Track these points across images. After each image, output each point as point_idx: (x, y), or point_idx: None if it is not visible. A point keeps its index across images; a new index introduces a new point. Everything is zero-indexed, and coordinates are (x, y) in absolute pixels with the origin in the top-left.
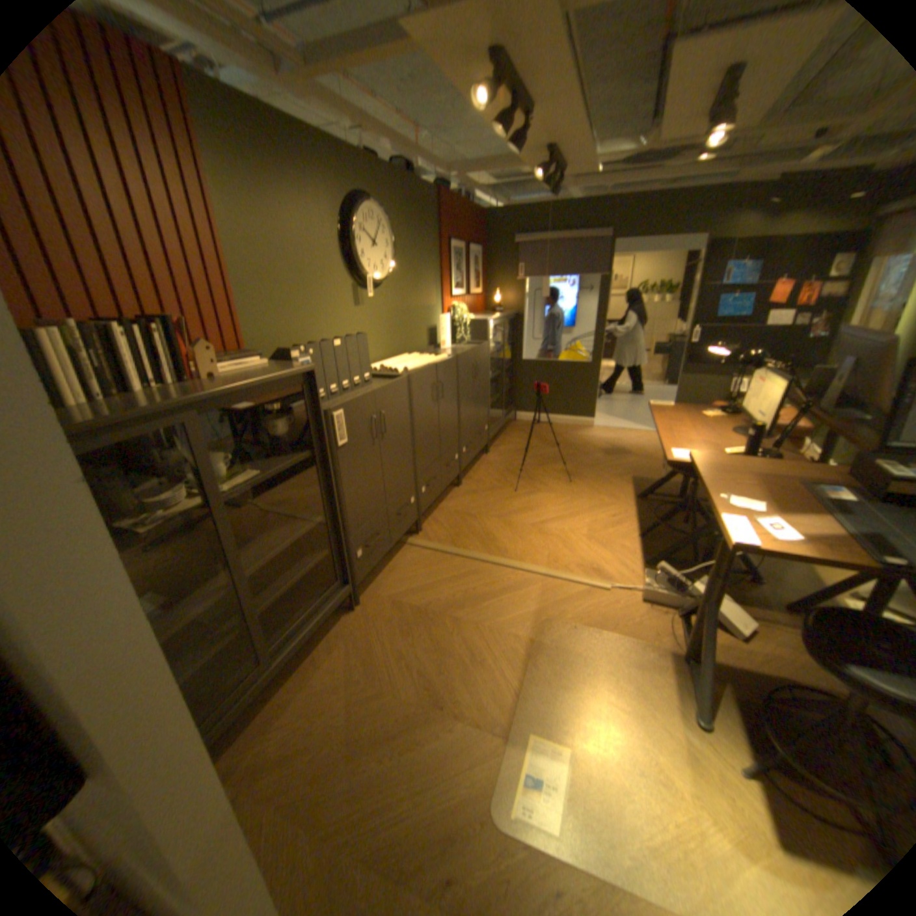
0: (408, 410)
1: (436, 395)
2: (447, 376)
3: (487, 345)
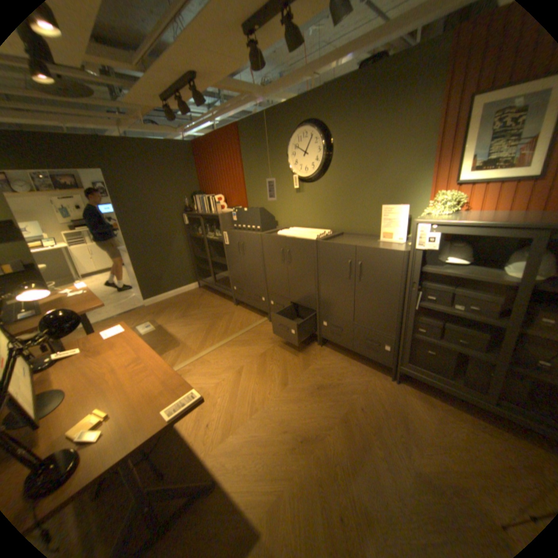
0: (259, 252)
1: (283, 257)
2: (297, 250)
3: (398, 254)
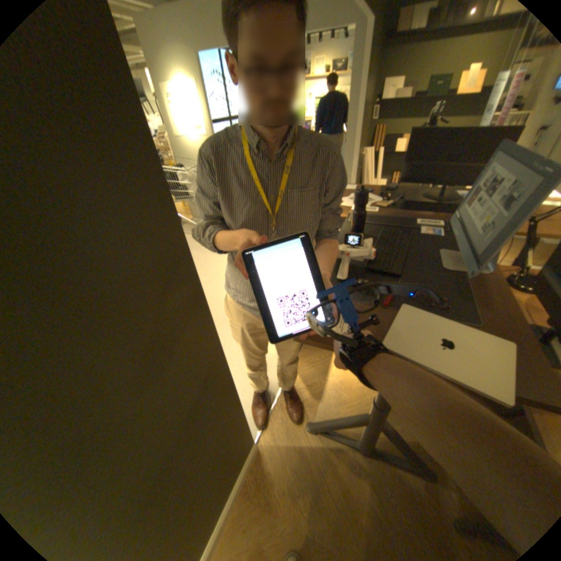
0: None
1: None
2: None
3: None
